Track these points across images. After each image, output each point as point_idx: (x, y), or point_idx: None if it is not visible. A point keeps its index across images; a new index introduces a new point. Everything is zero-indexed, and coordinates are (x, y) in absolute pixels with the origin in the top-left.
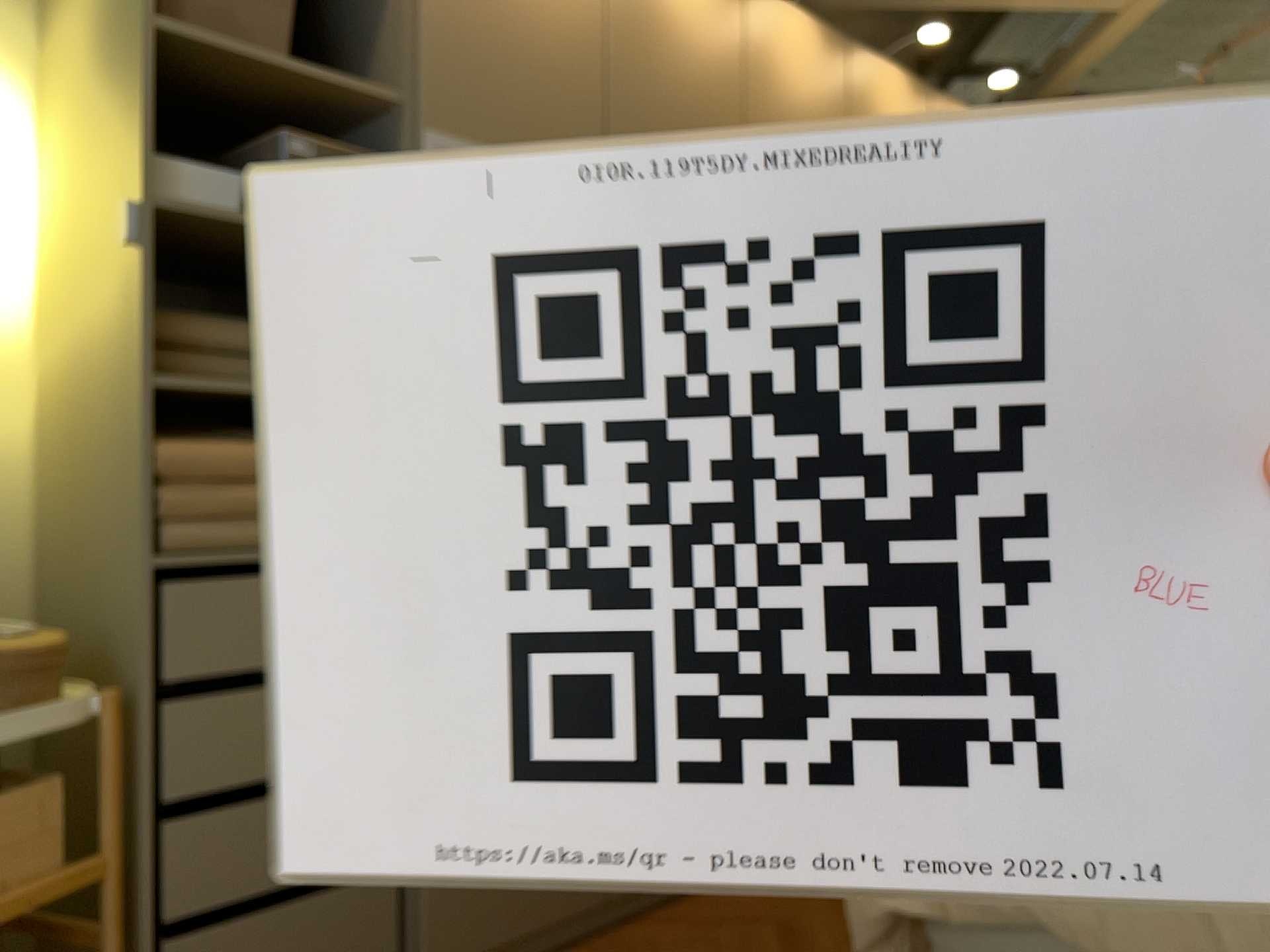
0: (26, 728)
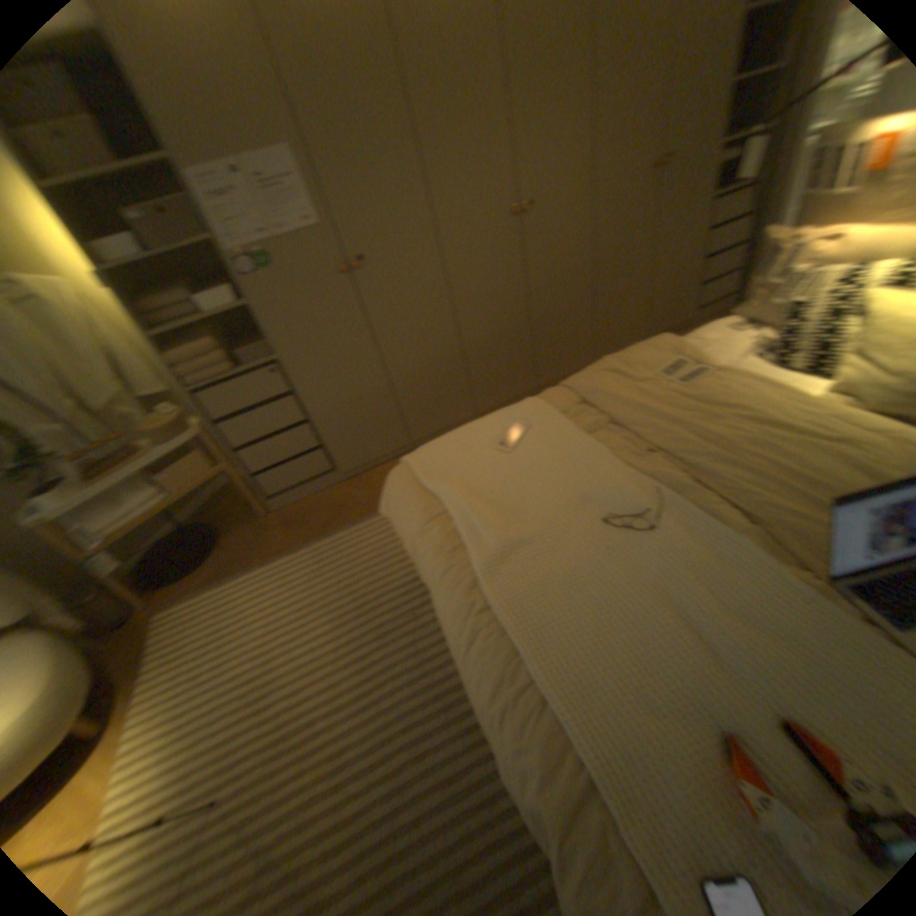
0: (172, 445)
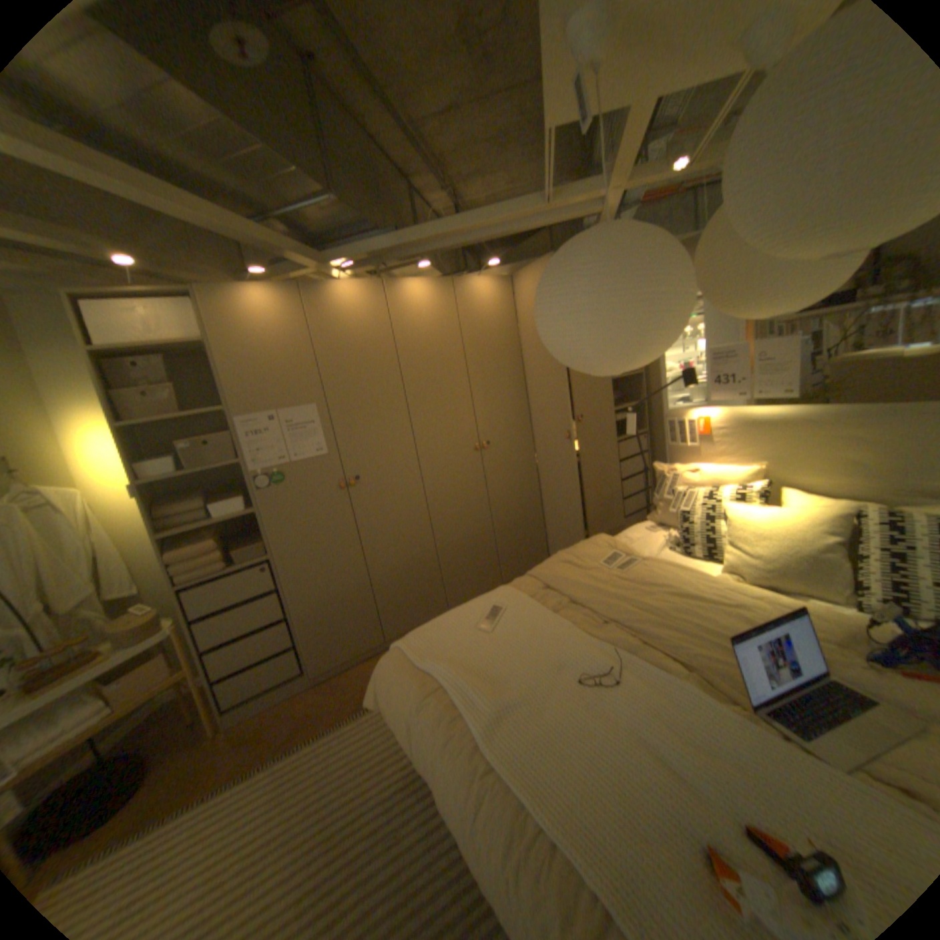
0: (145, 646)
